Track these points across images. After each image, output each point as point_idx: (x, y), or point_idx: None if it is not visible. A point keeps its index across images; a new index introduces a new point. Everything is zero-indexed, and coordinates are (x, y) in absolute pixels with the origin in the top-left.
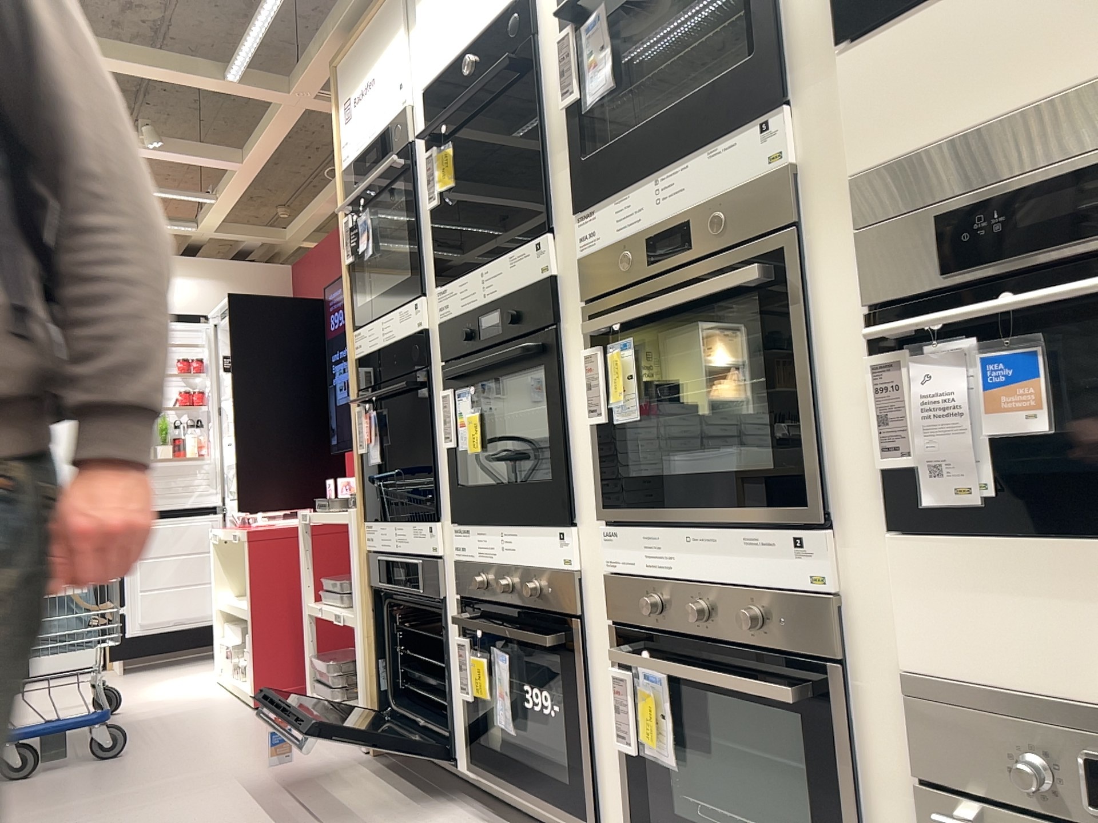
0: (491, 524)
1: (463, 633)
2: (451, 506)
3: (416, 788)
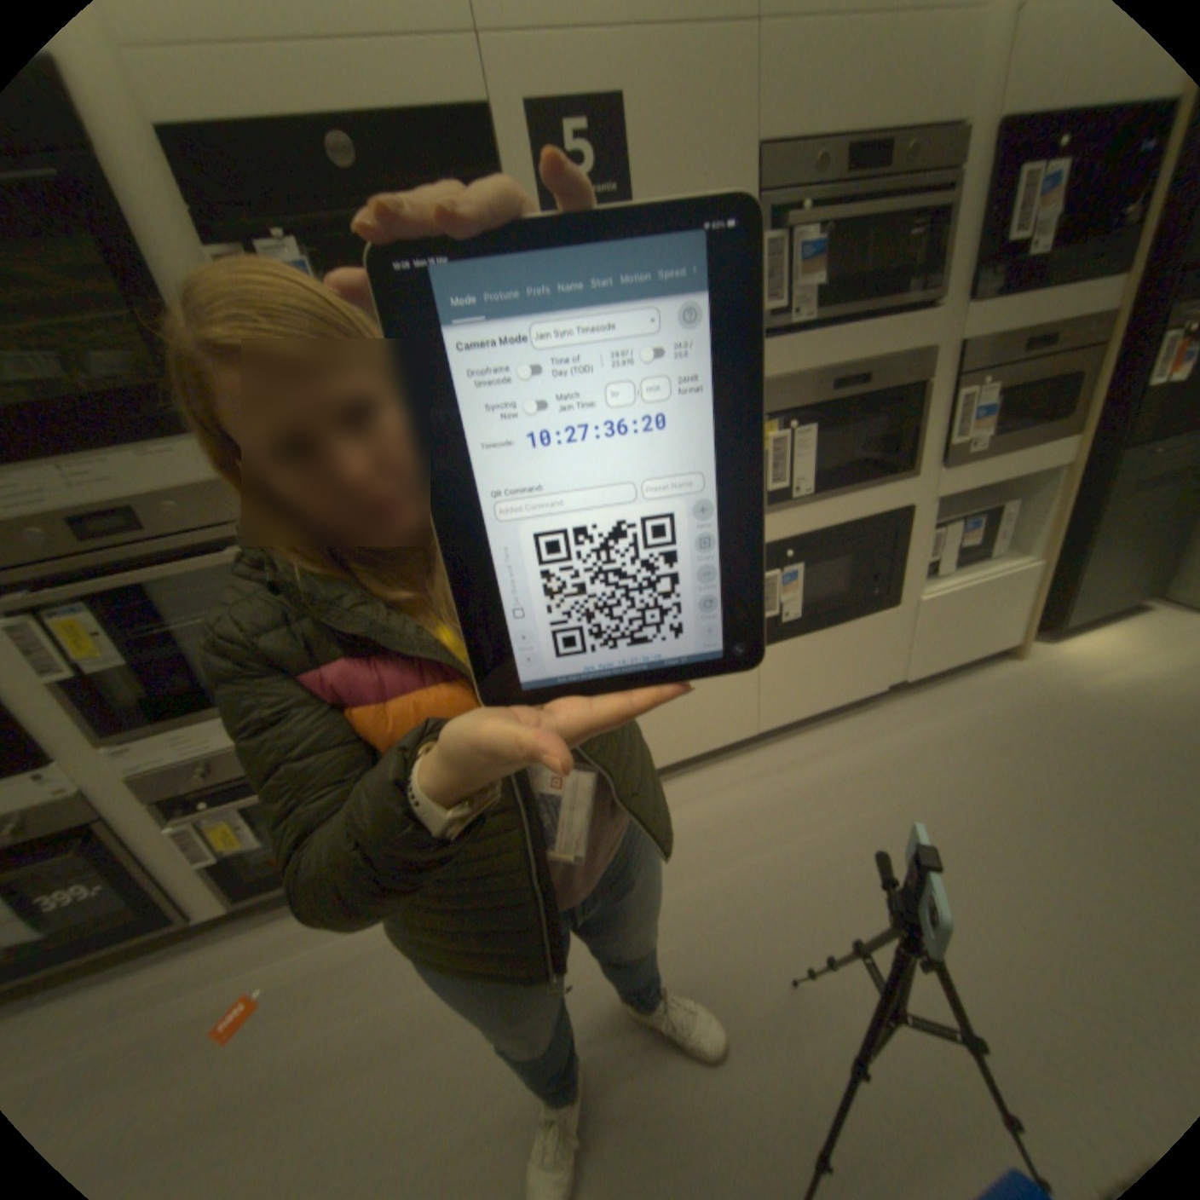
0: None
1: None
2: None
3: None
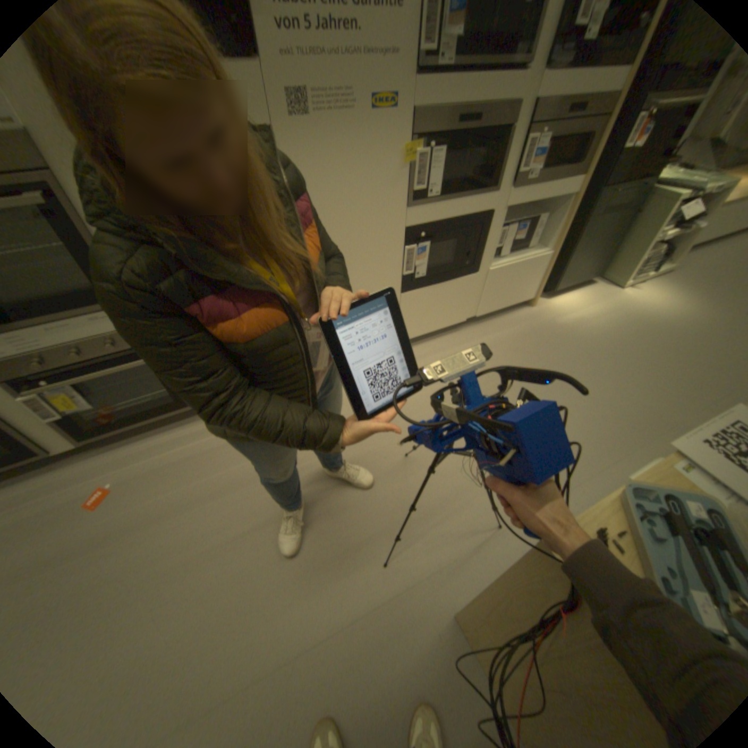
0: None
1: None
2: None
3: None
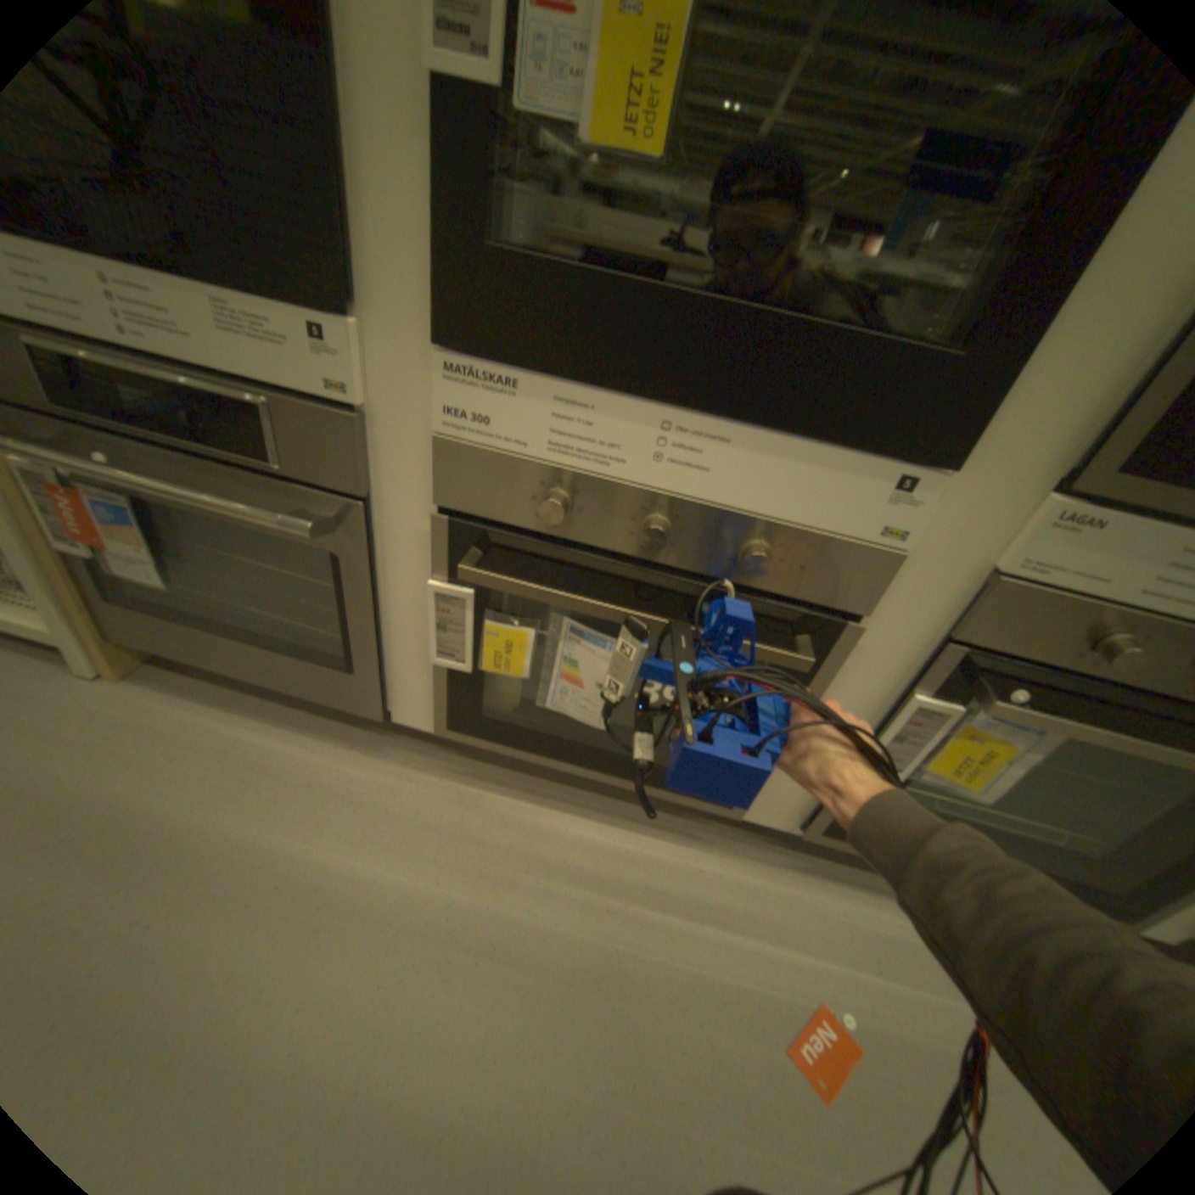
0: (631, 388)
1: (453, 570)
2: (422, 285)
3: (287, 741)
